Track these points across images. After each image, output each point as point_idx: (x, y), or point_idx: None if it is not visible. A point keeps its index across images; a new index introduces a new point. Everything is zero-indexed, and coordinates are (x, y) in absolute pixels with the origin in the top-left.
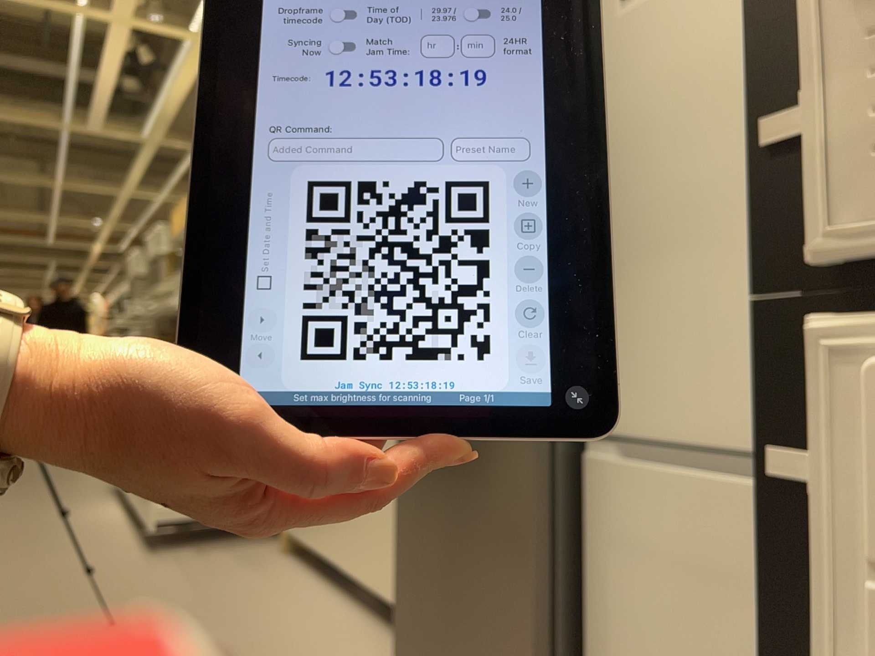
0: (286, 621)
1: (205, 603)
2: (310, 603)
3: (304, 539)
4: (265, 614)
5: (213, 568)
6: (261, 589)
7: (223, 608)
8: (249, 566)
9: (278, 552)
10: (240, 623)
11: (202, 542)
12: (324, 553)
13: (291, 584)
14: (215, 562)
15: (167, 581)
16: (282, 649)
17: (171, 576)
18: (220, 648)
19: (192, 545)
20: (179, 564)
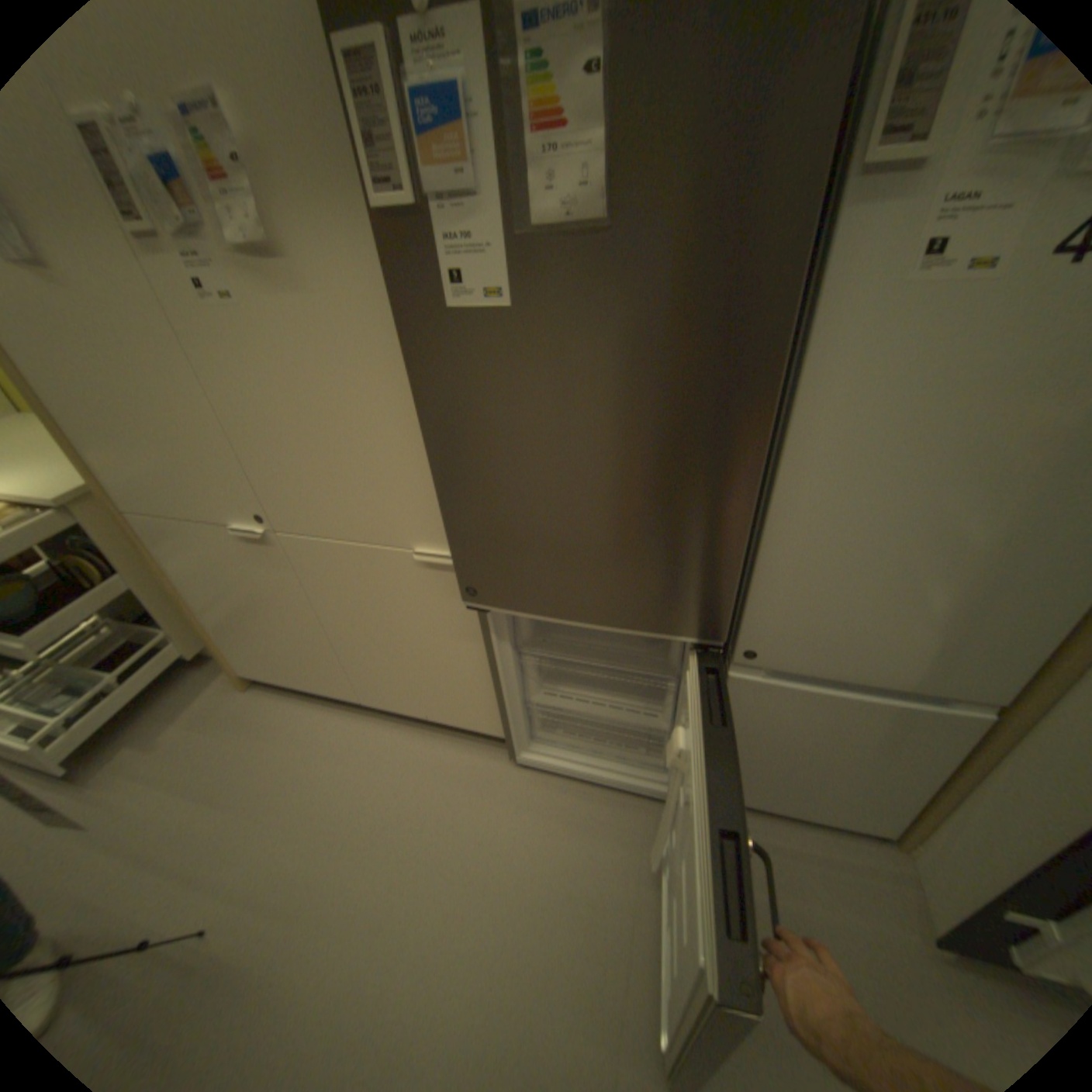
0: (355, 780)
1: (247, 813)
2: (349, 743)
3: (276, 682)
4: (326, 785)
5: (189, 758)
6: (280, 755)
7: (277, 808)
8: (227, 729)
9: (232, 690)
10: (319, 815)
11: (121, 725)
12: (322, 692)
13: (302, 728)
14: (181, 747)
15: (161, 813)
16: (393, 817)
17: (154, 801)
18: (340, 860)
19: (114, 737)
20: (139, 778)
